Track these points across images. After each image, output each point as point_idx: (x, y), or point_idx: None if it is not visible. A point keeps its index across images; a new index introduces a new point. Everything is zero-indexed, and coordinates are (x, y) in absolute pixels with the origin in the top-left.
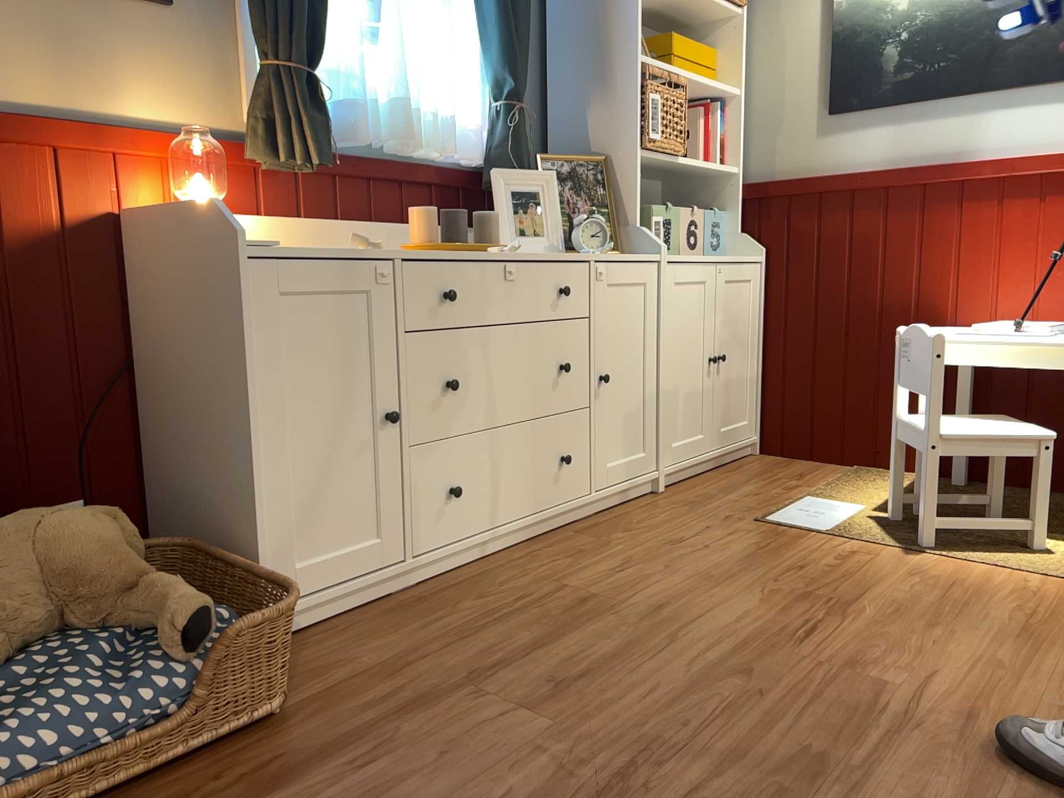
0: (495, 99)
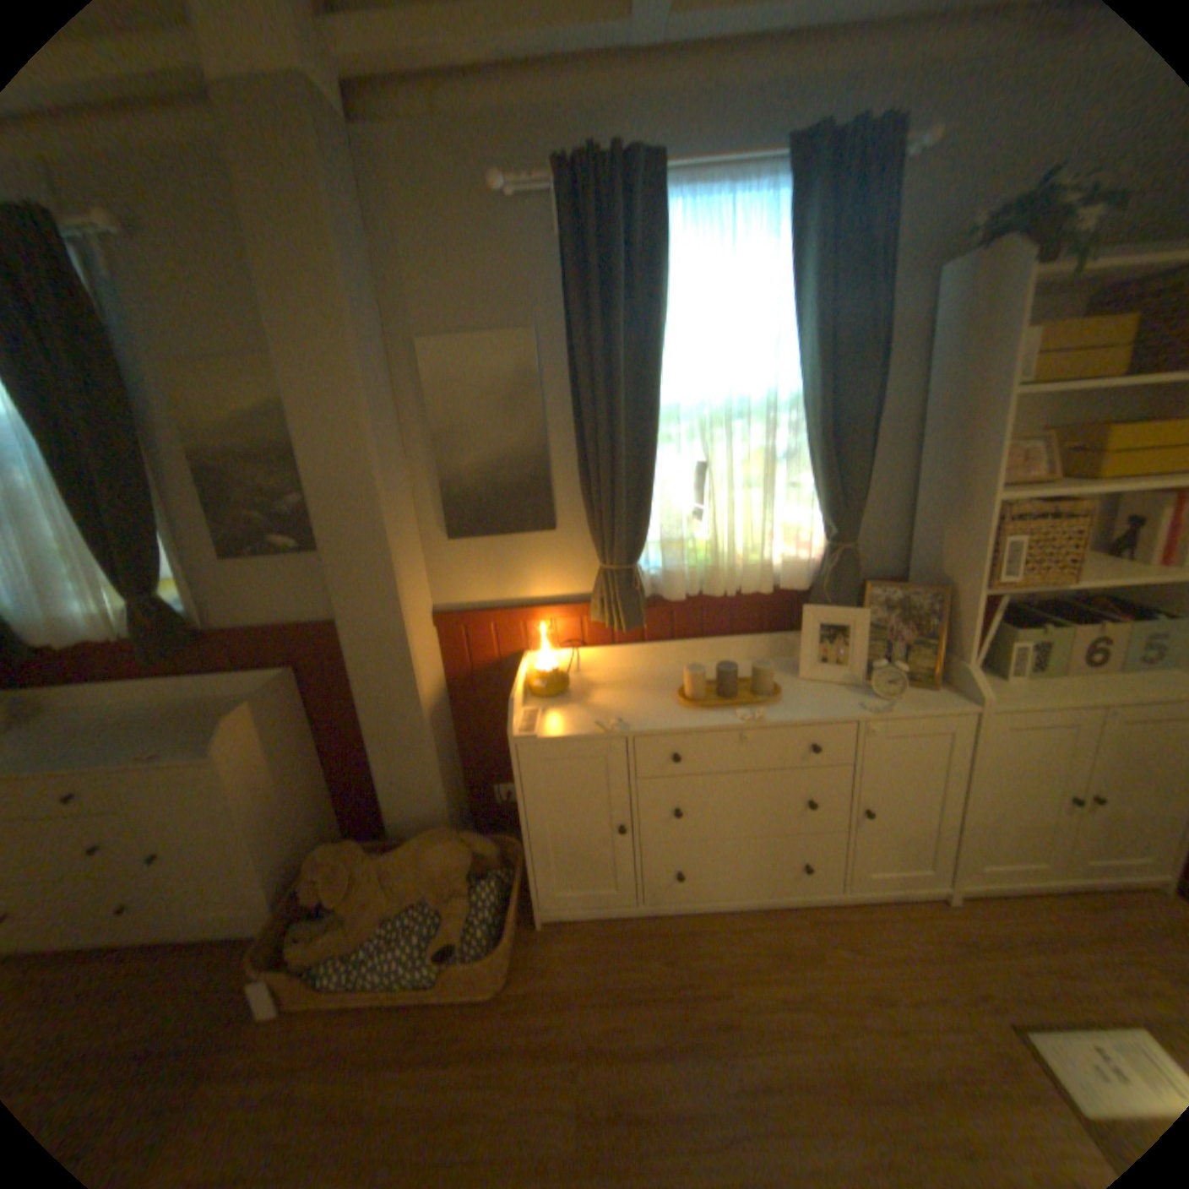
0: (825, 535)
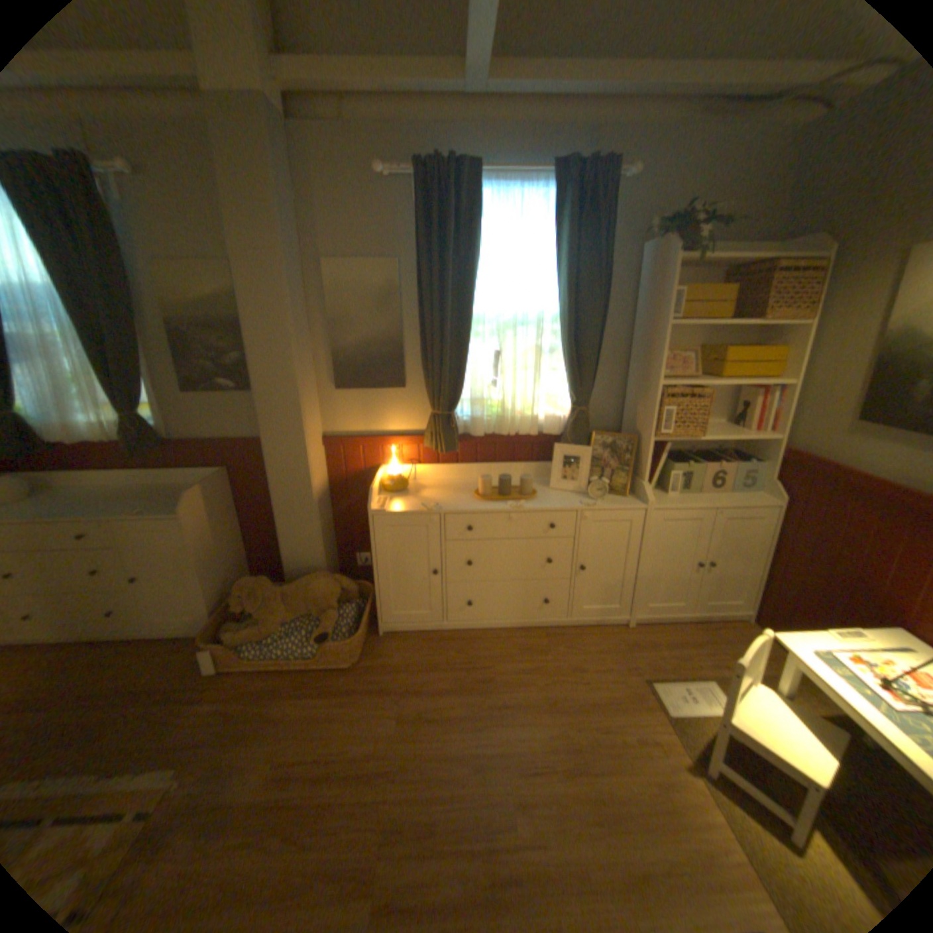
0: (570, 402)
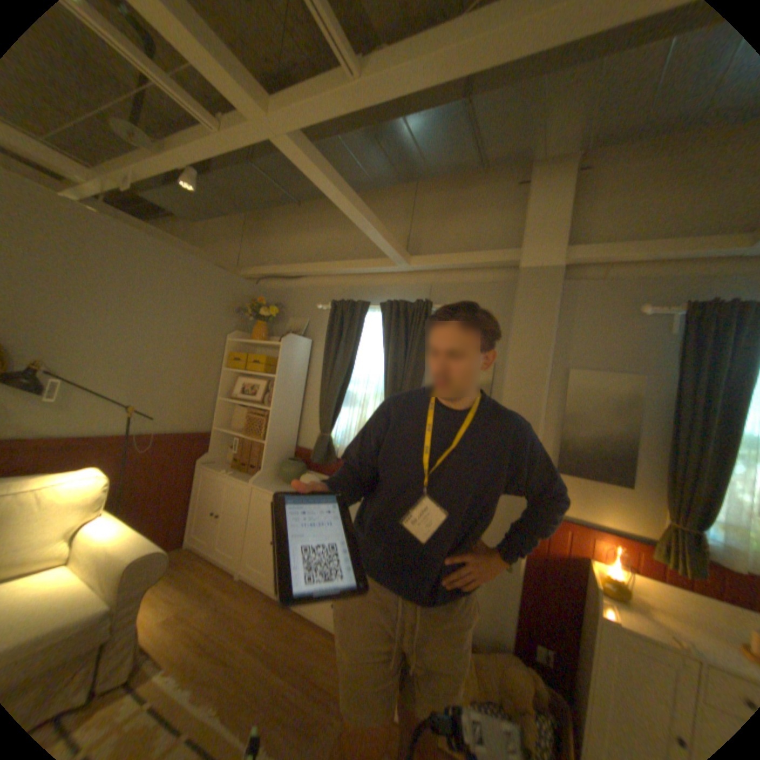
0: None
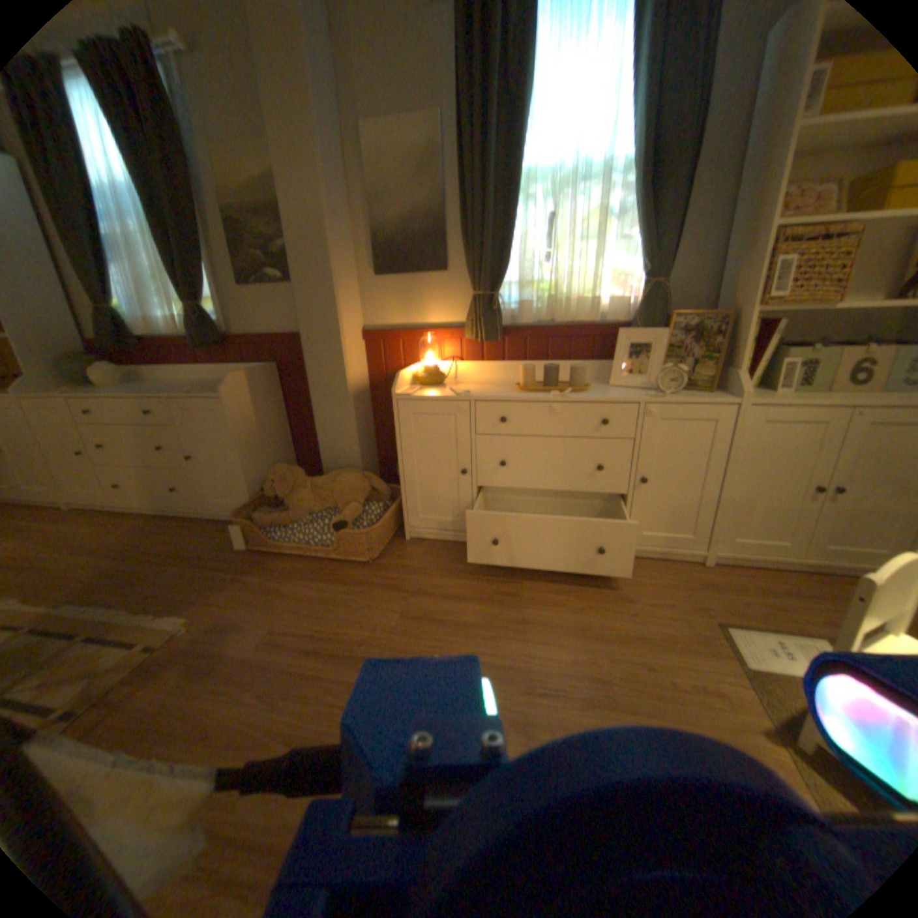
0: (645, 275)
